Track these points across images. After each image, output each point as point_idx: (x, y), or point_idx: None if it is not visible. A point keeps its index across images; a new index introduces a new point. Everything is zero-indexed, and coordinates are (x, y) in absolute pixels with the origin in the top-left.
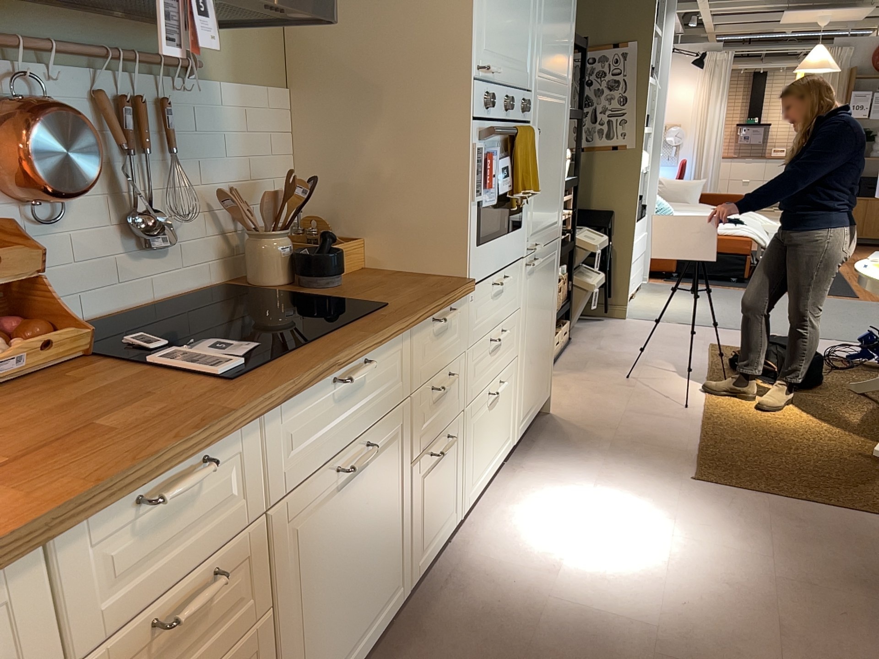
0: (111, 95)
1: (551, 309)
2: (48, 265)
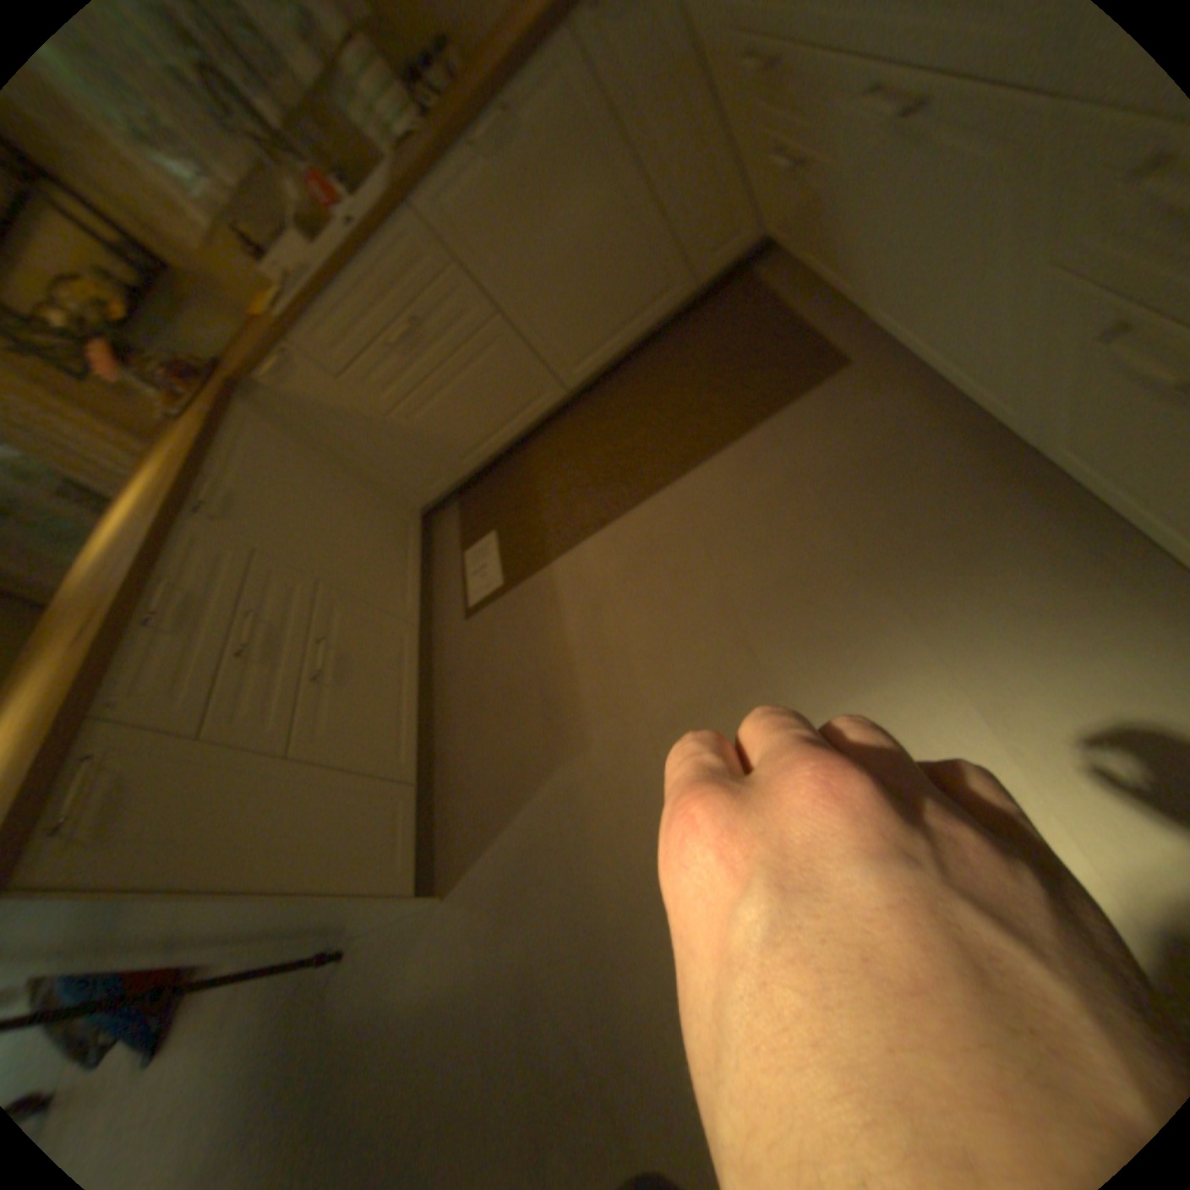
0: None
1: None
2: None
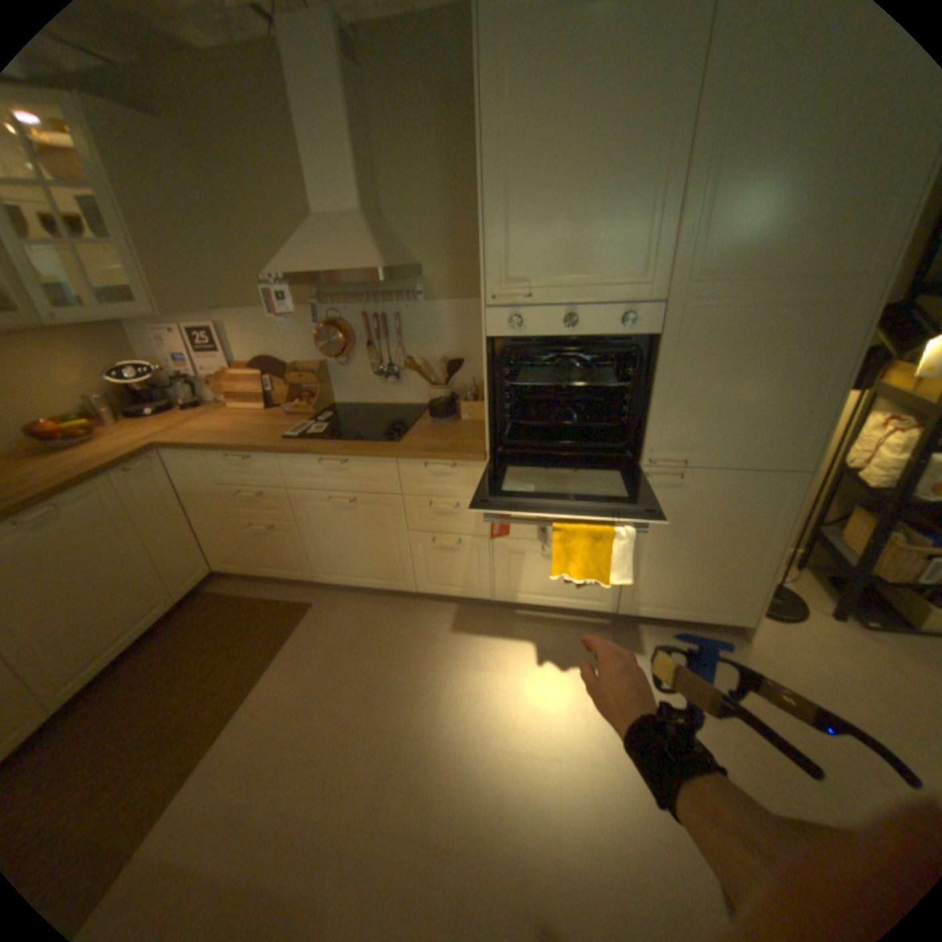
0: (369, 313)
1: (755, 542)
2: (346, 379)
